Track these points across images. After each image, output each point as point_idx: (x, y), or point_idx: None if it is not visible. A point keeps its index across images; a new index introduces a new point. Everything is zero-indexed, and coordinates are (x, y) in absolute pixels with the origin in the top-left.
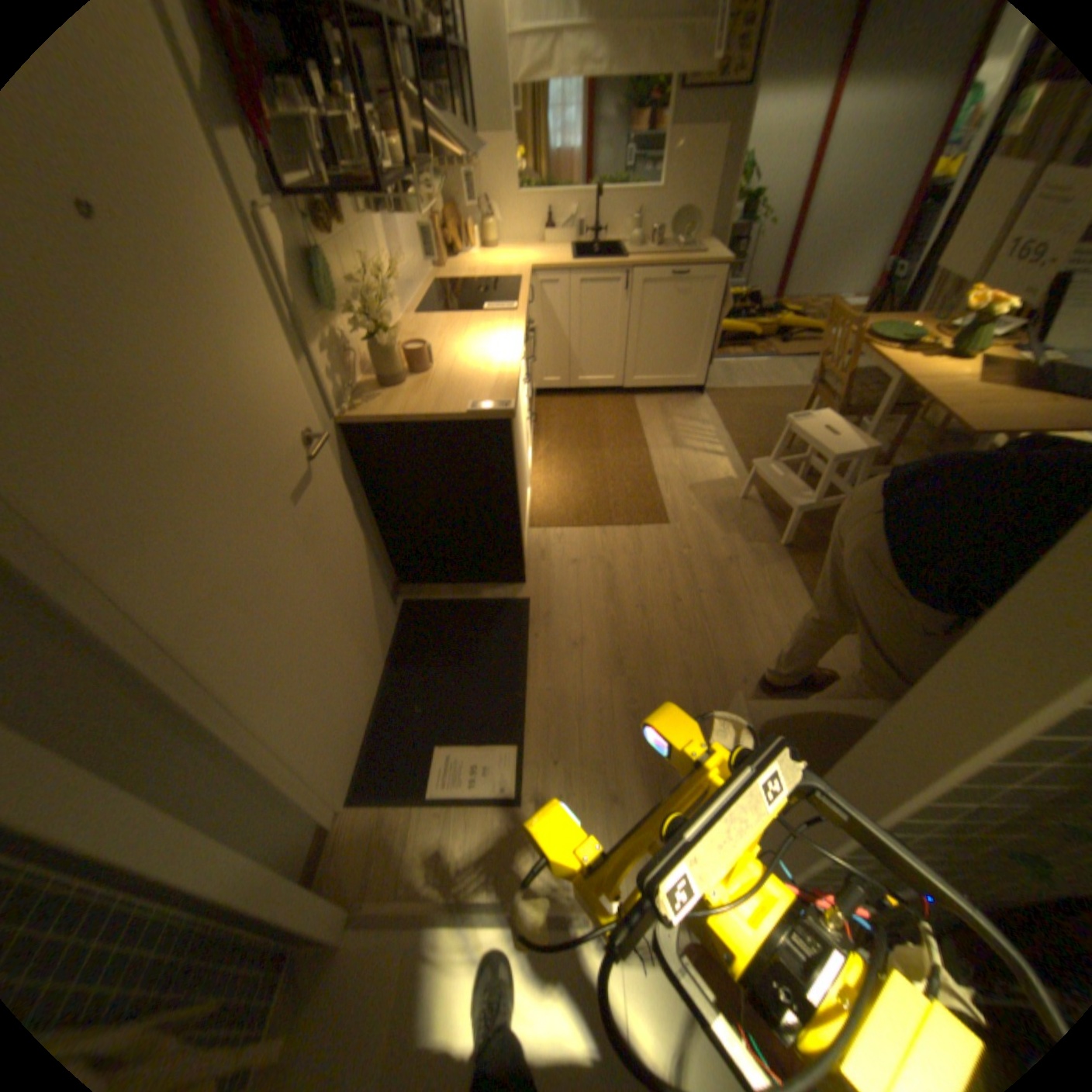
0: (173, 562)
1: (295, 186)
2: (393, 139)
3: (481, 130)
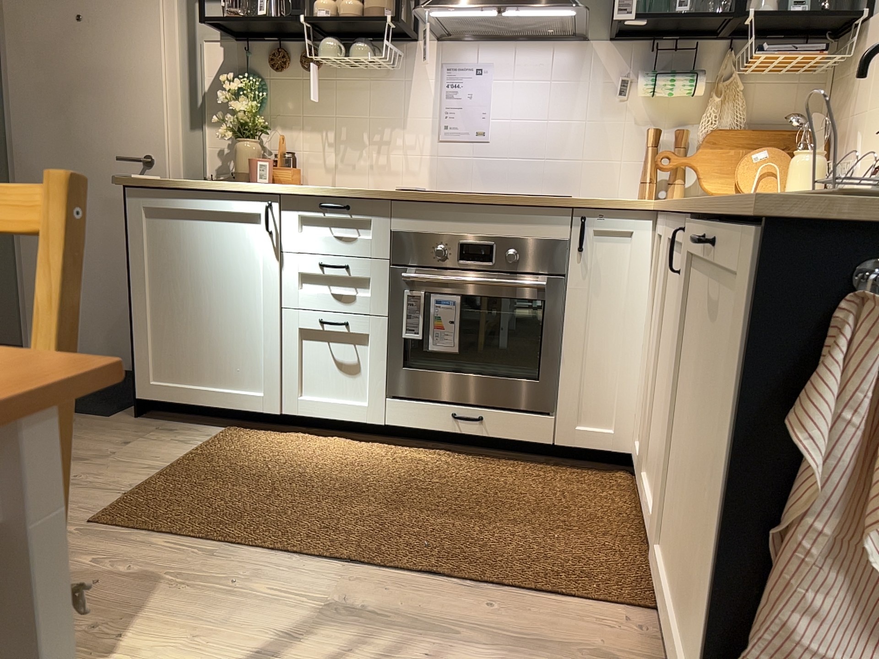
0: (33, 138)
1: (246, 36)
2: (323, 3)
3: (875, 13)
